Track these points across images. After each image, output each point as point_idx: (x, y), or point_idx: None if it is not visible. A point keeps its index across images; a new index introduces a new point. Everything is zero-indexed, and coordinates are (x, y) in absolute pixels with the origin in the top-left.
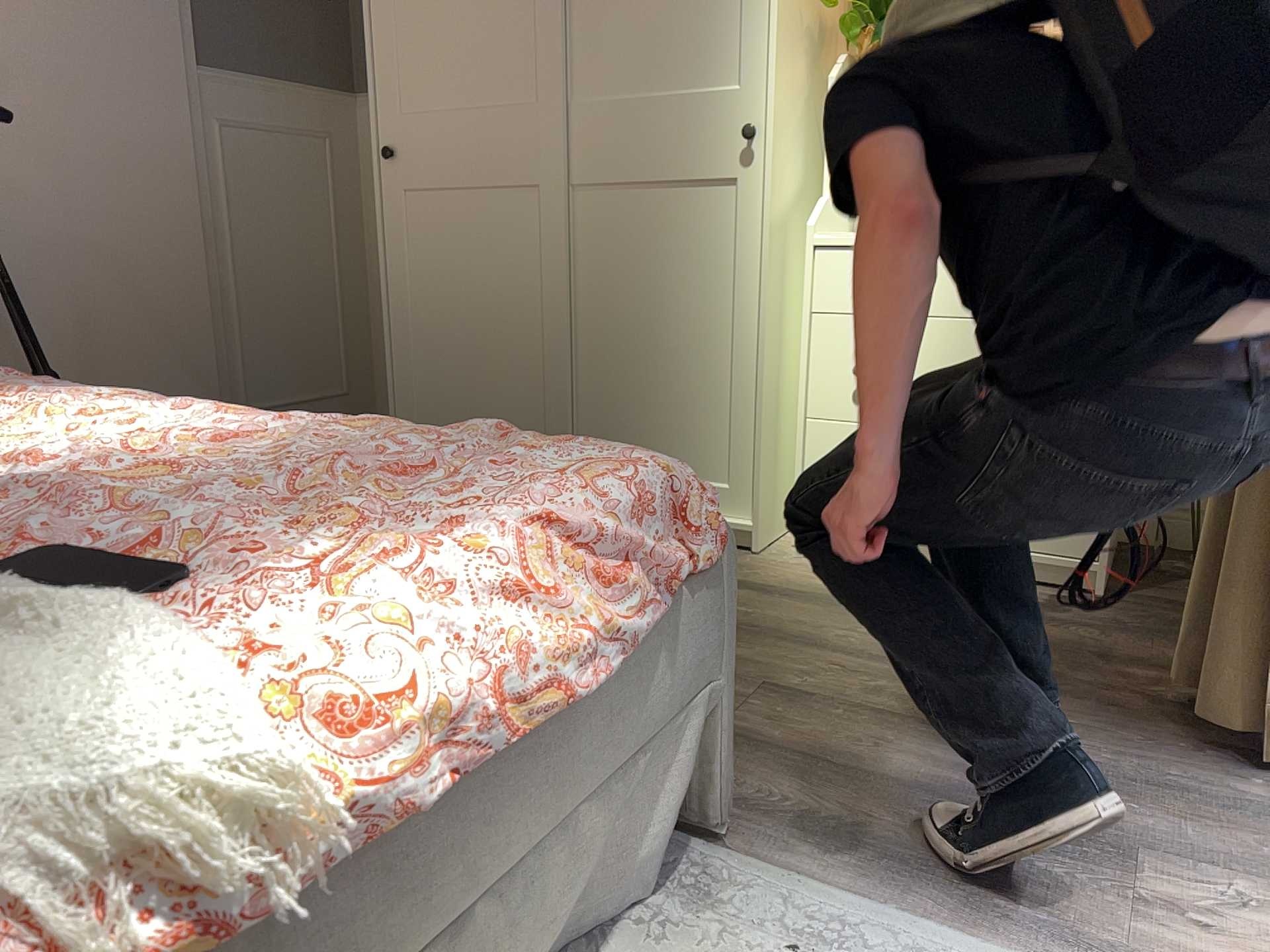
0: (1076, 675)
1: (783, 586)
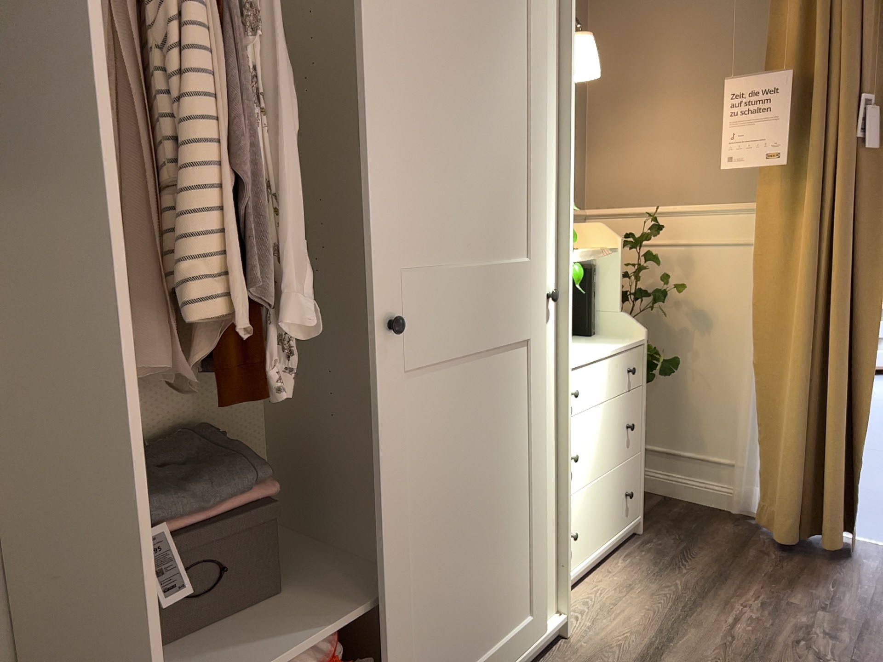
0: (758, 569)
1: (644, 638)
